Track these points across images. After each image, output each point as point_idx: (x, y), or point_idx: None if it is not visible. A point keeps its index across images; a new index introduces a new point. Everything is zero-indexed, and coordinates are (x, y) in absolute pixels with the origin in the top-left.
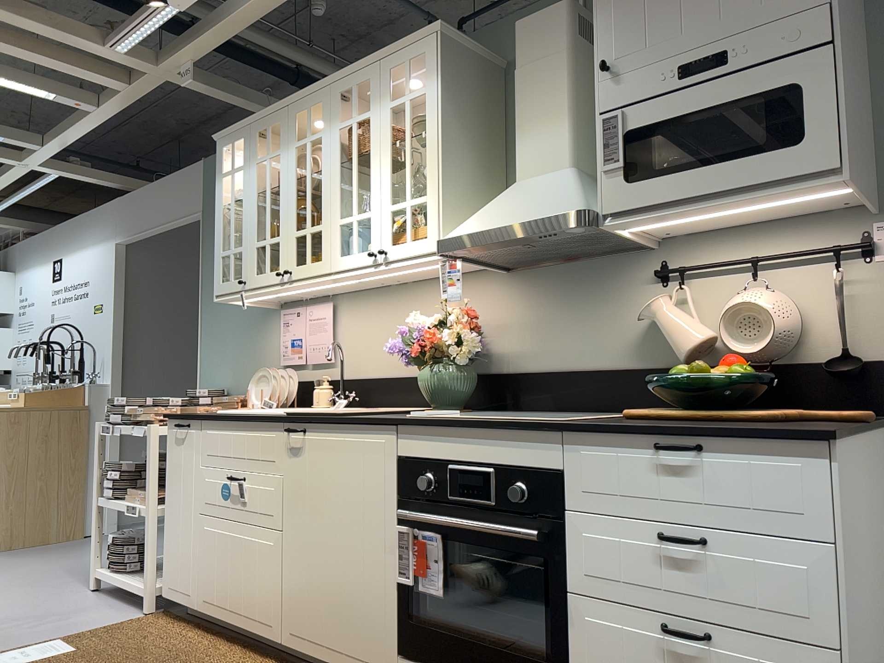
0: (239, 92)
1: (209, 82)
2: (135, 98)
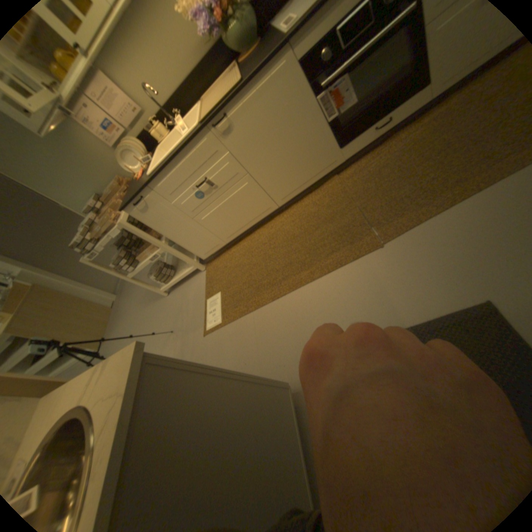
0: None
1: None
2: None
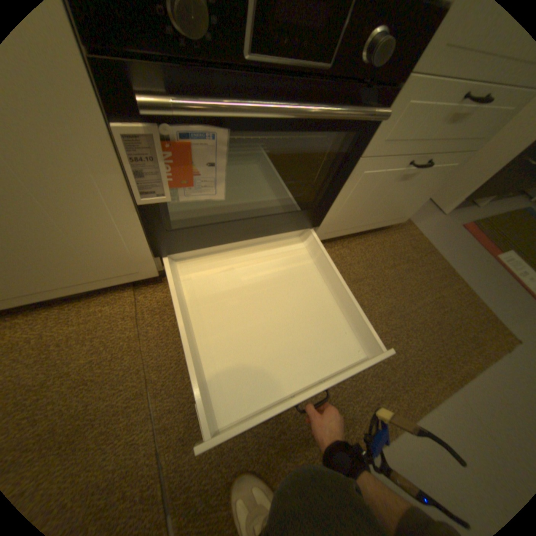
0: None
1: None
2: None
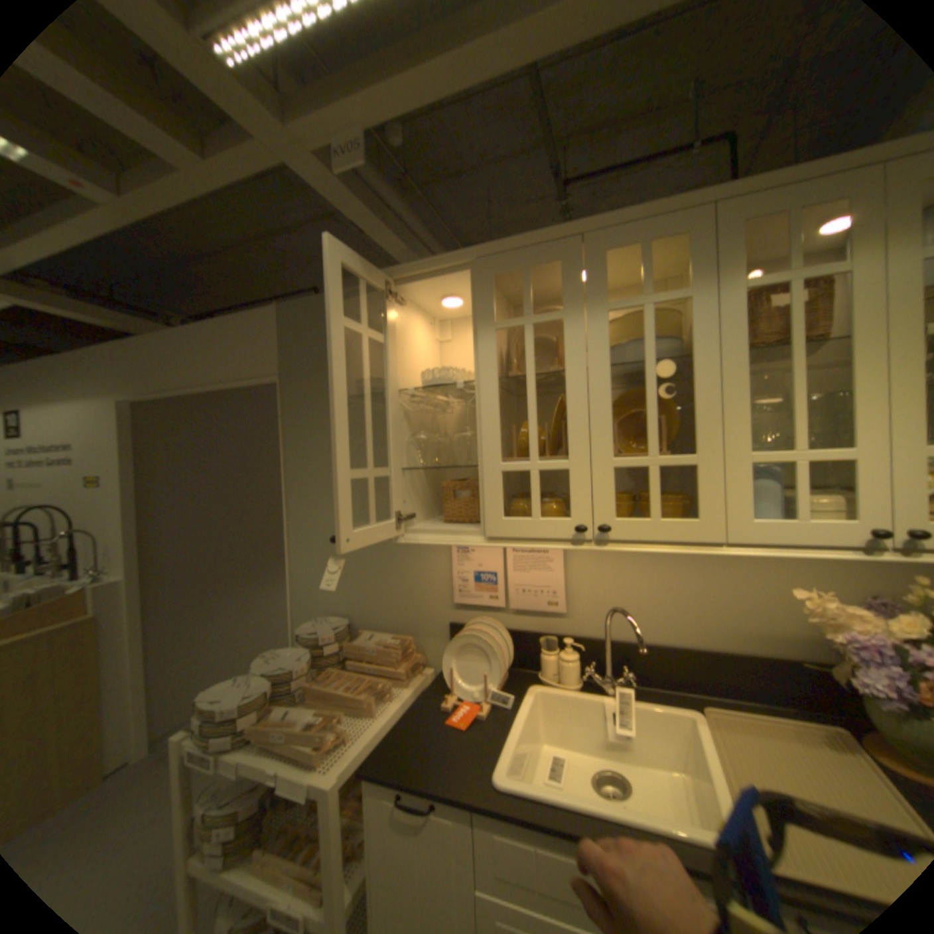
0: (376, 206)
1: (346, 178)
2: (199, 183)
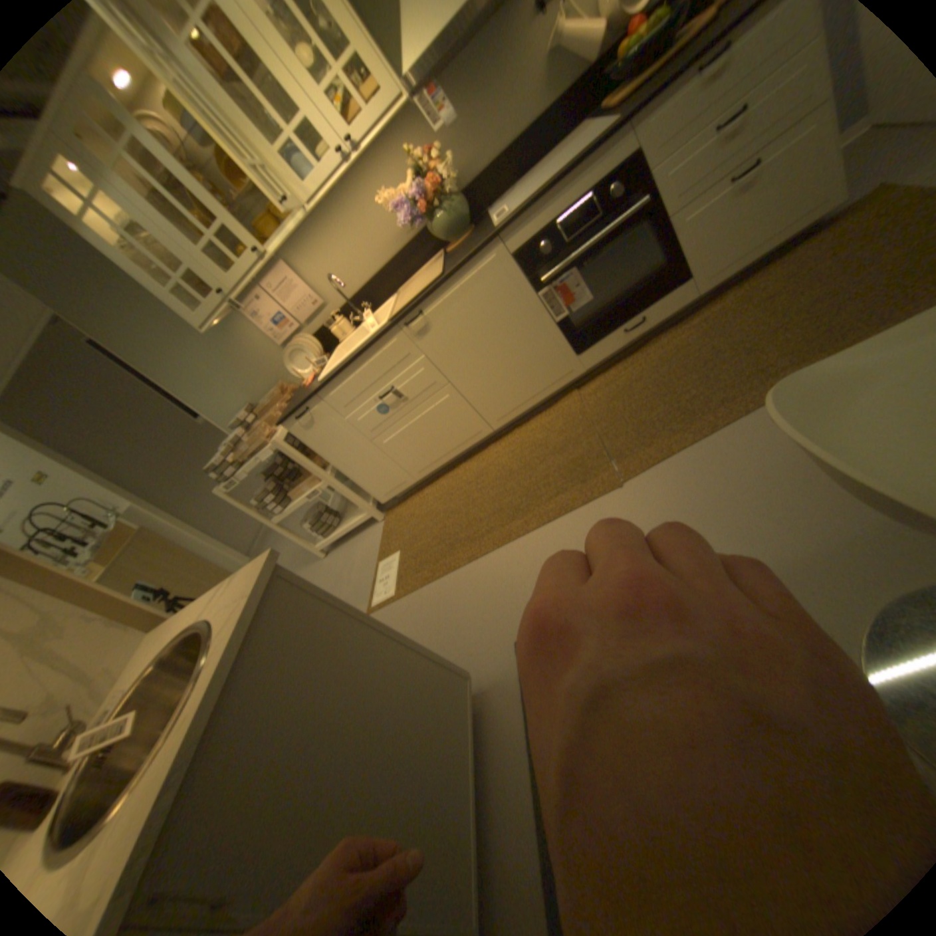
0: None
1: None
2: None
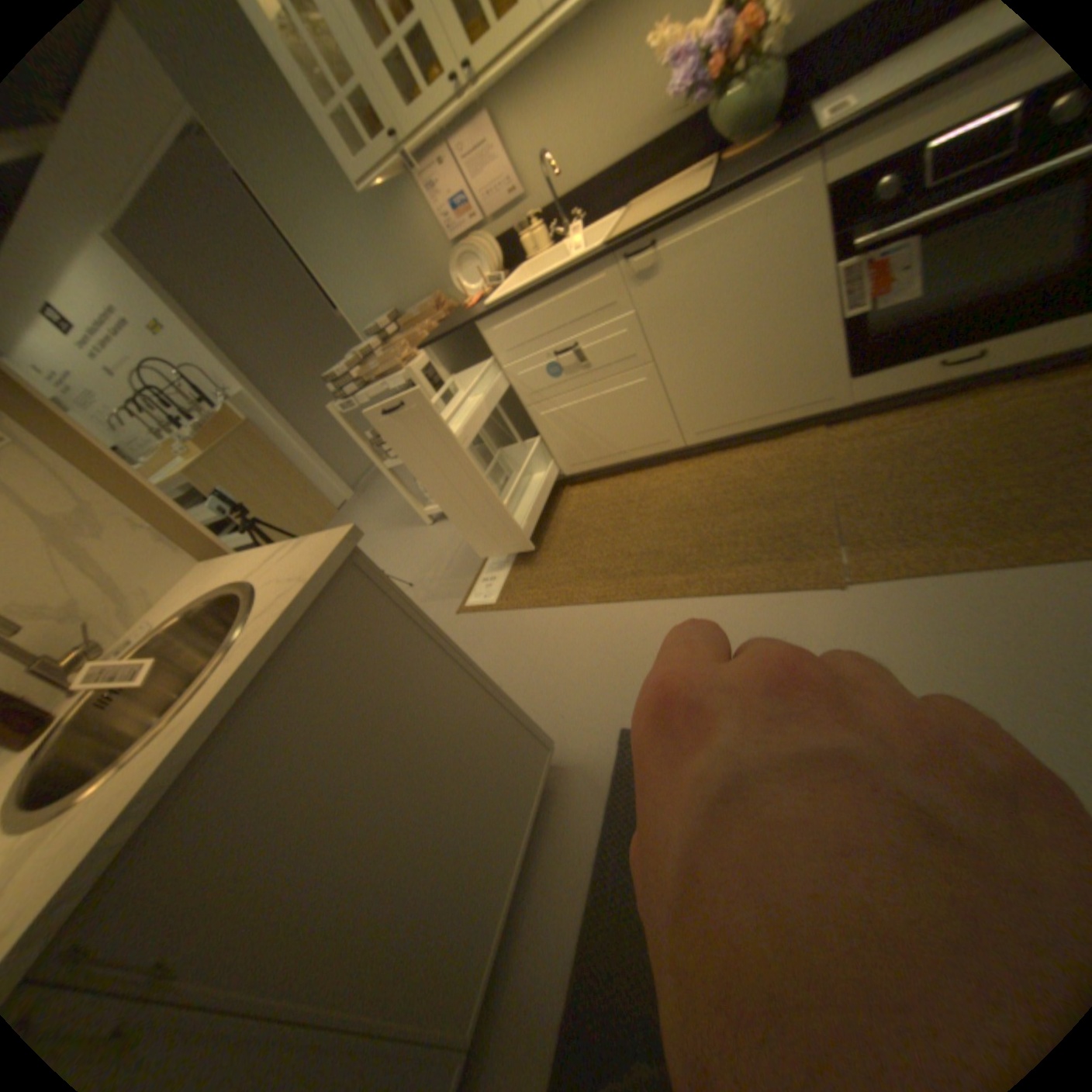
0: None
1: None
2: None
